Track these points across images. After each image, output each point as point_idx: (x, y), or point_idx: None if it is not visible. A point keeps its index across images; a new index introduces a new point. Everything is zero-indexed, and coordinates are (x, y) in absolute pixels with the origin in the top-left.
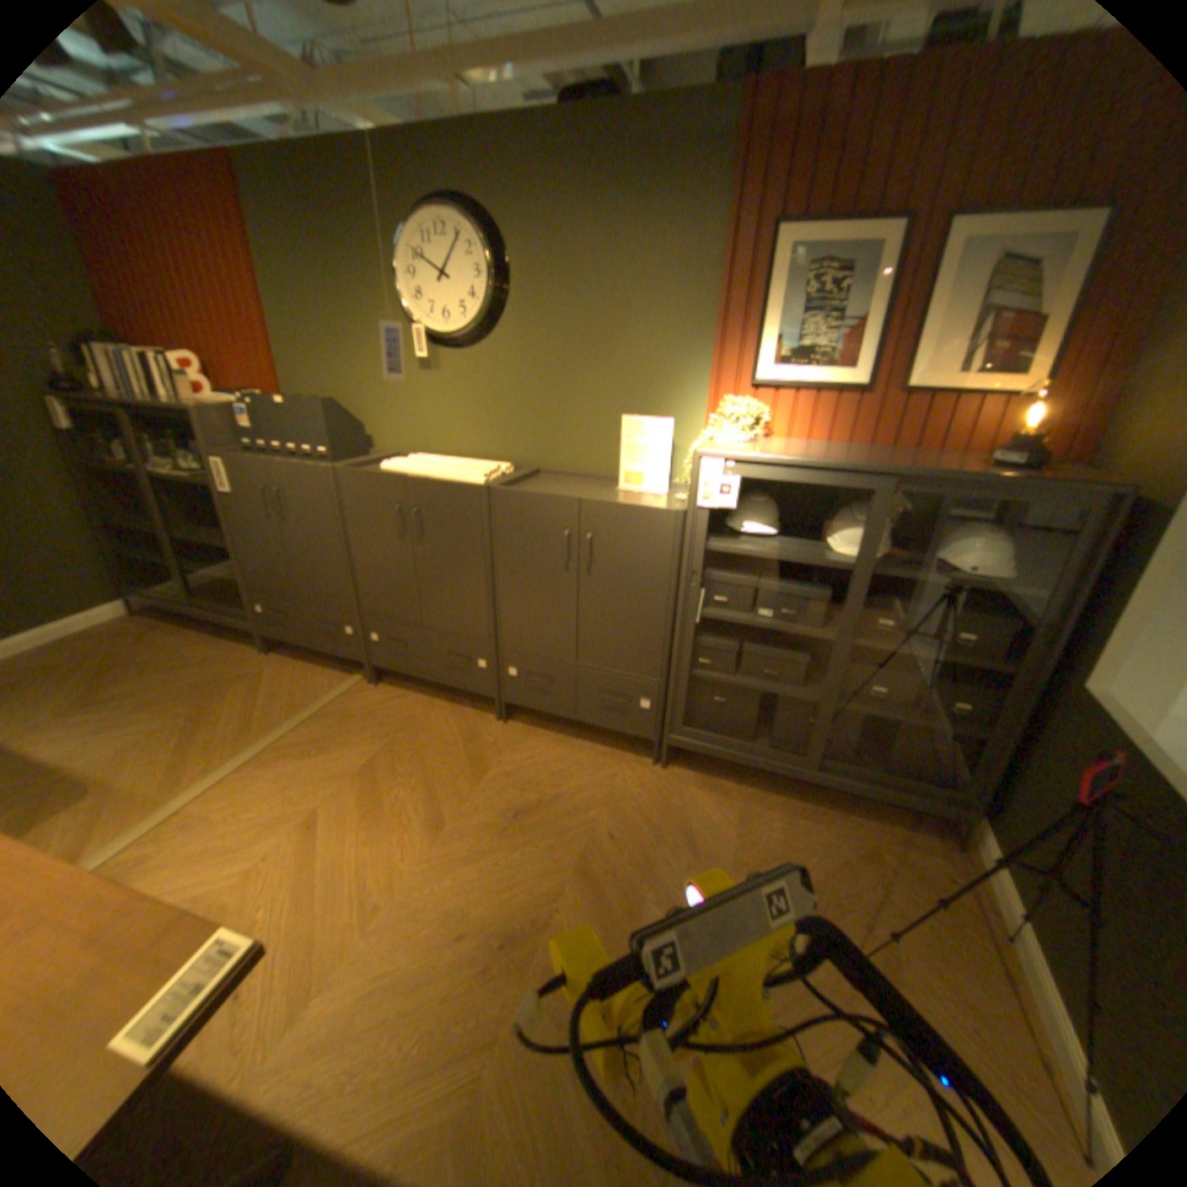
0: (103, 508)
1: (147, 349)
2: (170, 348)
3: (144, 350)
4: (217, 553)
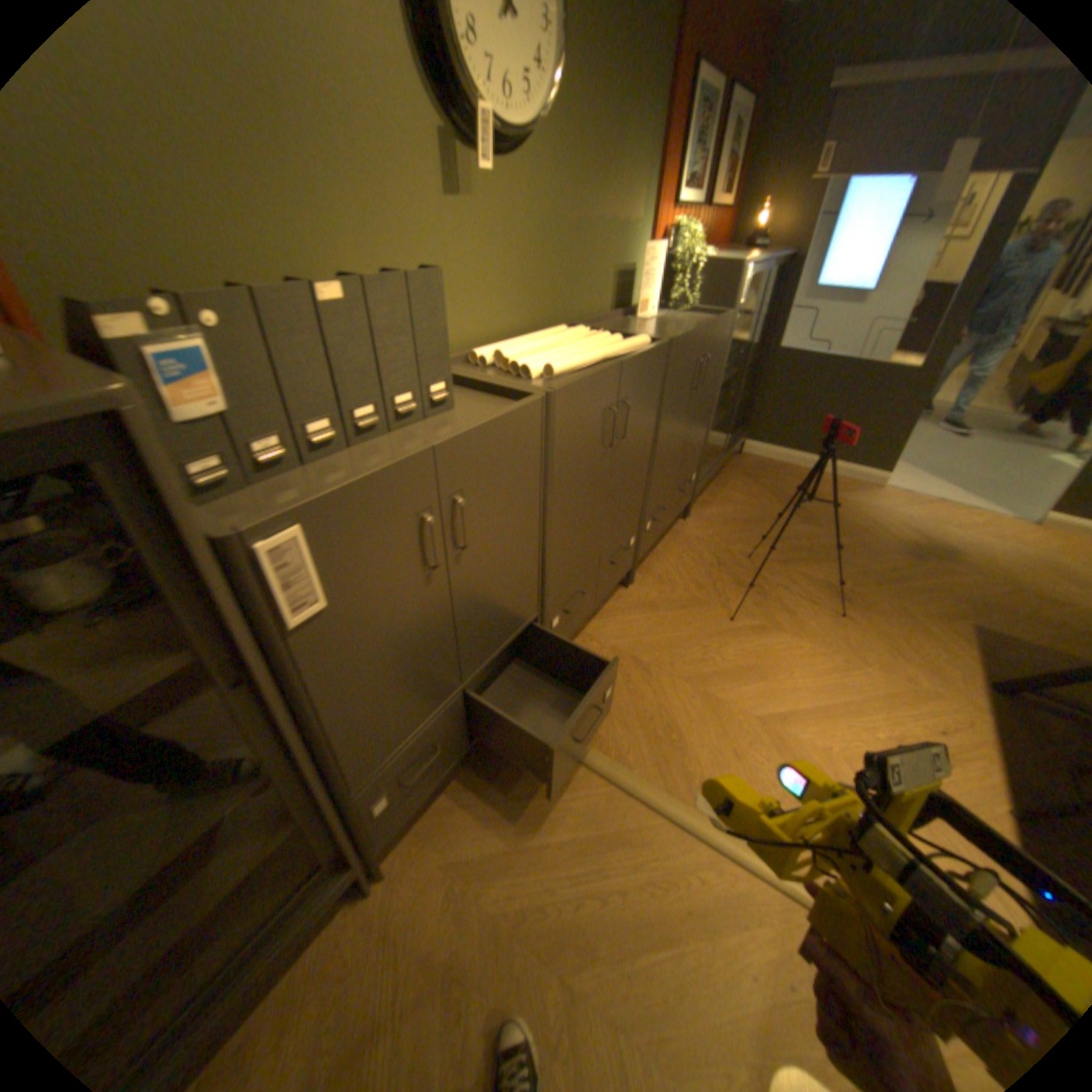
0: None
1: None
2: None
3: None
4: None
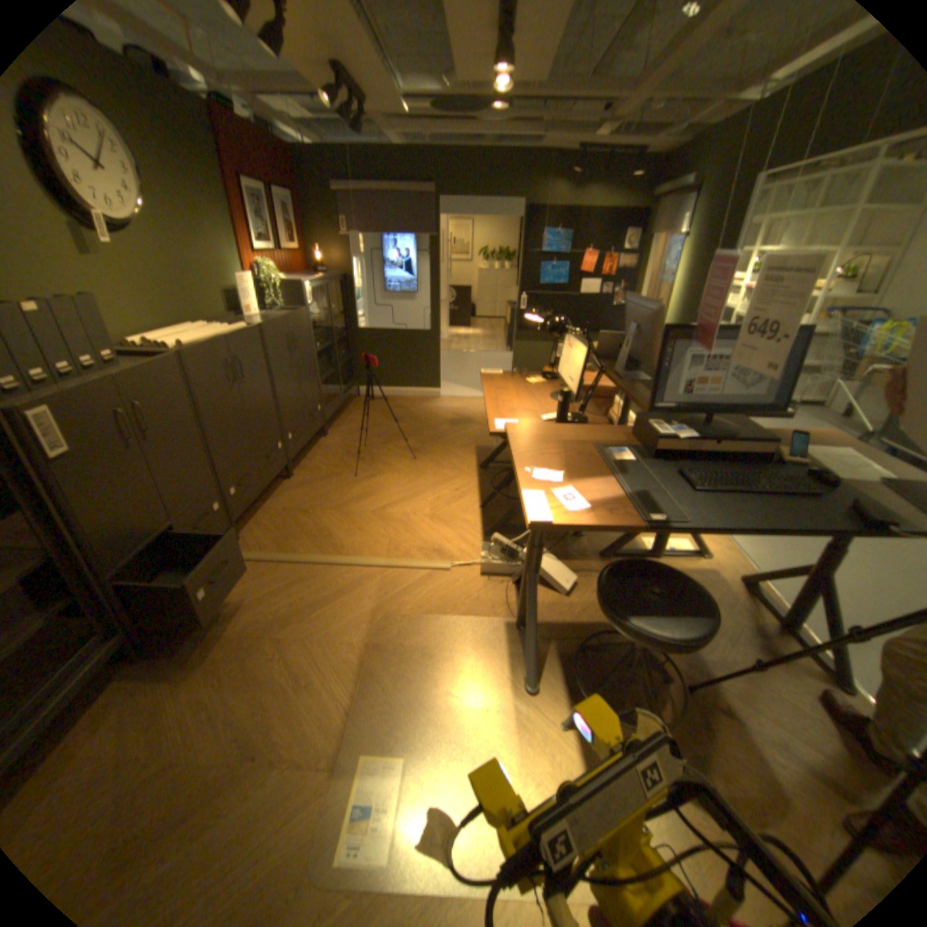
0: None
1: None
2: None
3: None
4: None
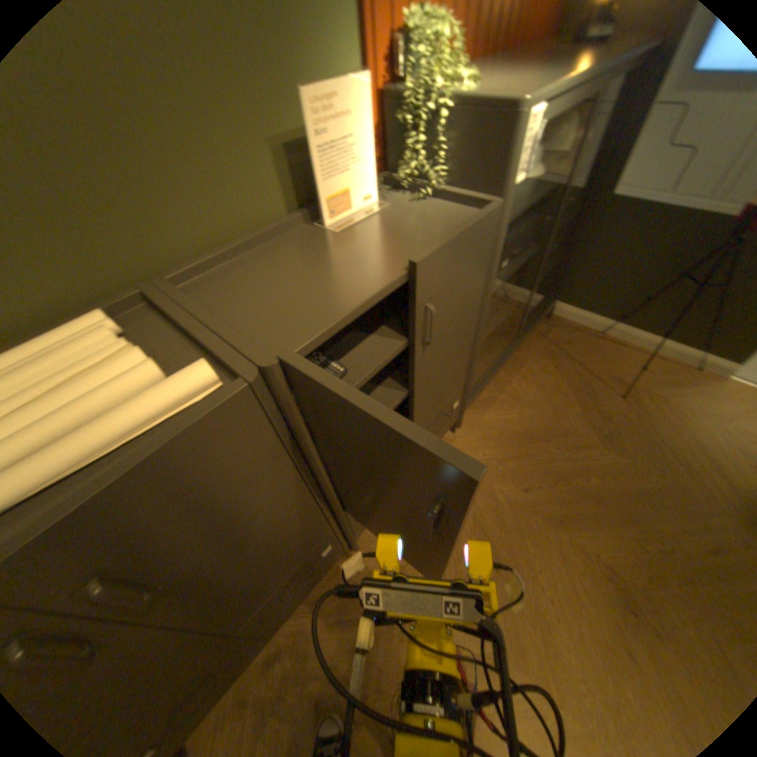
0: None
1: None
2: None
3: None
4: None
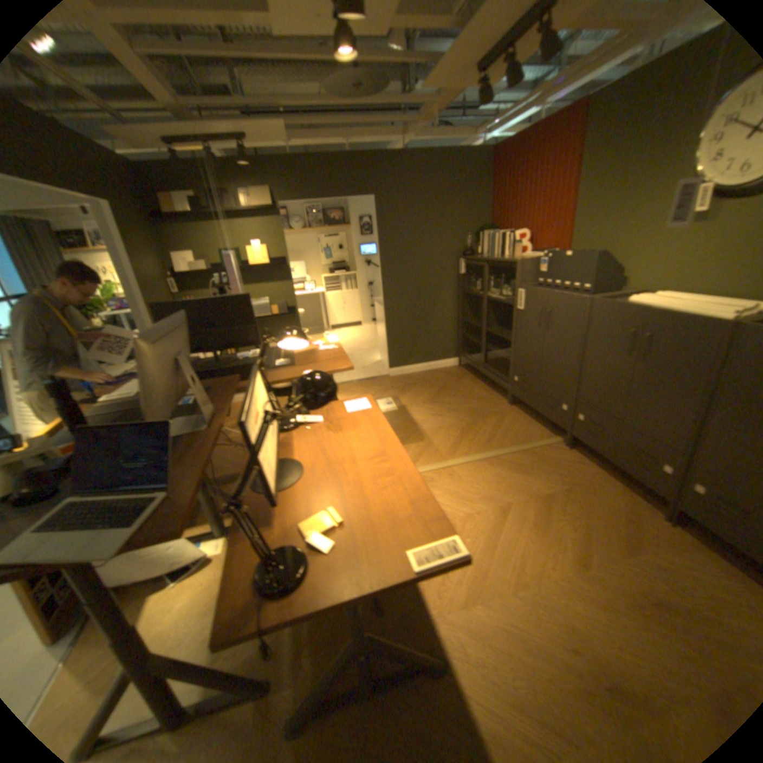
0: (464, 313)
1: (507, 231)
2: (518, 229)
3: (505, 232)
4: (504, 343)
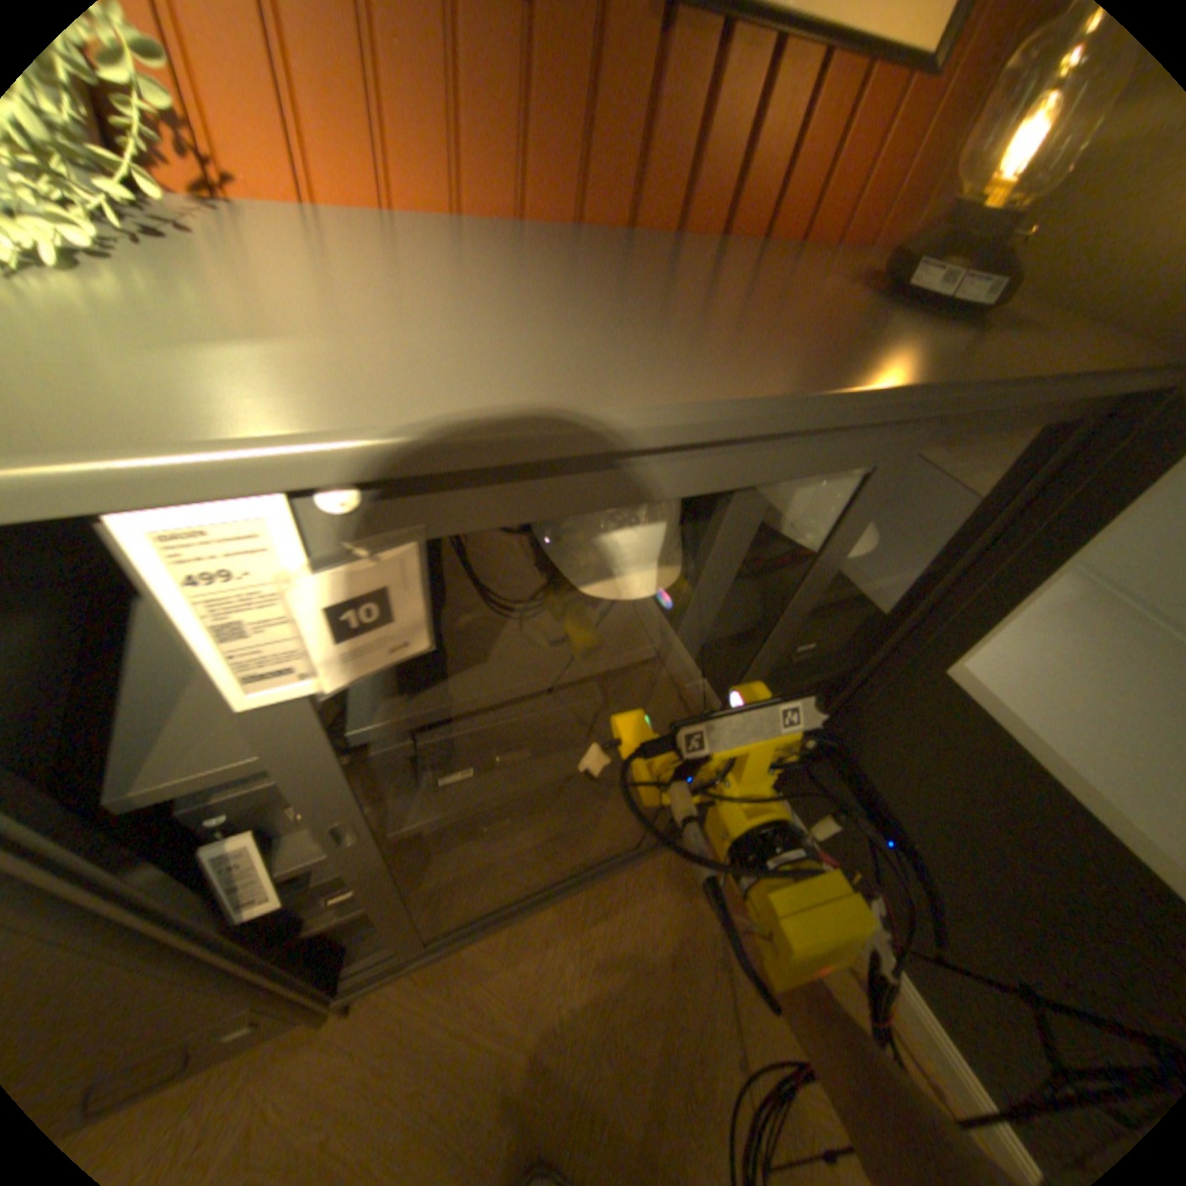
0: None
1: None
2: None
3: None
4: None
